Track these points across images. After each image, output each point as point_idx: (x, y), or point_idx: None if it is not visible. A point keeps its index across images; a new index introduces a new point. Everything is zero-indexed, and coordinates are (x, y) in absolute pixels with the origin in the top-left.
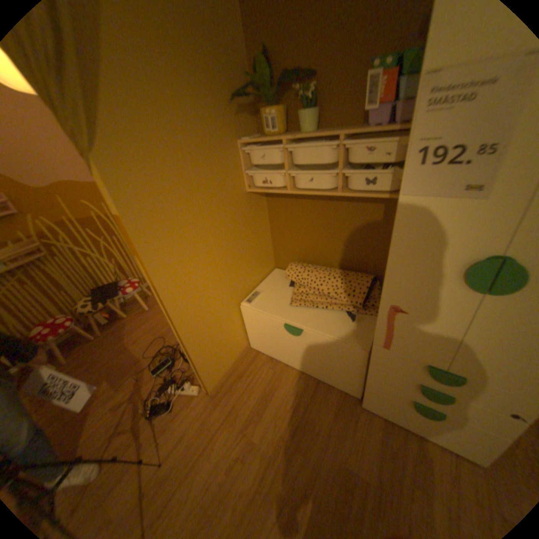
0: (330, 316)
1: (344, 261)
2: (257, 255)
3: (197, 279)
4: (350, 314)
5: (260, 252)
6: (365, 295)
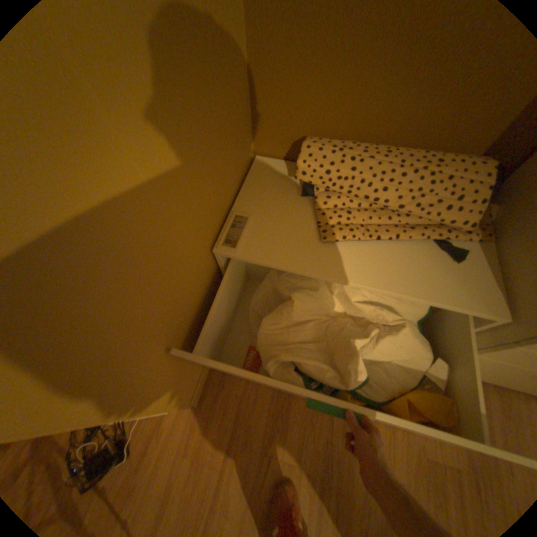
0: (409, 254)
1: (429, 127)
2: (227, 121)
3: (62, 246)
4: (450, 246)
5: (231, 114)
6: (485, 203)
